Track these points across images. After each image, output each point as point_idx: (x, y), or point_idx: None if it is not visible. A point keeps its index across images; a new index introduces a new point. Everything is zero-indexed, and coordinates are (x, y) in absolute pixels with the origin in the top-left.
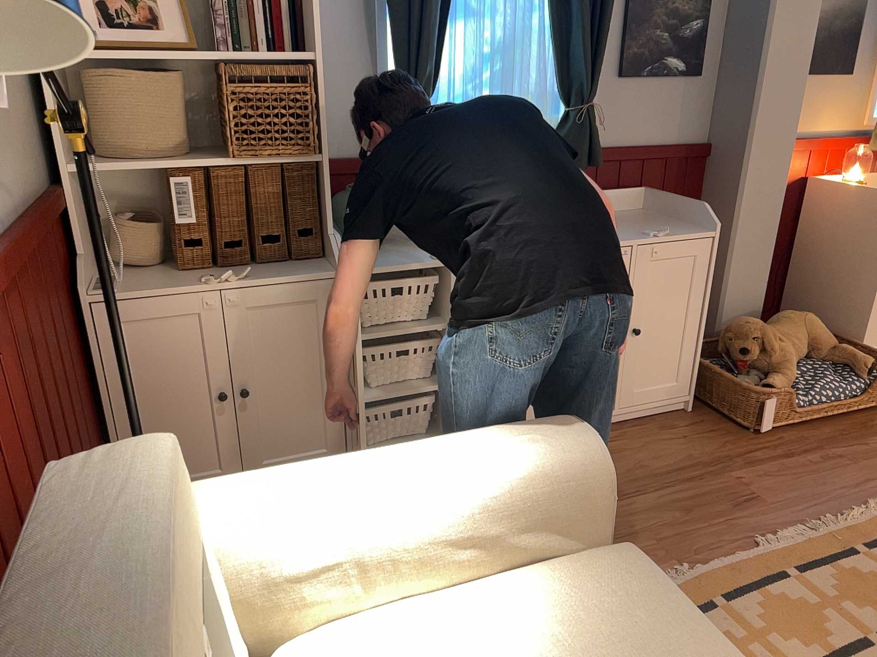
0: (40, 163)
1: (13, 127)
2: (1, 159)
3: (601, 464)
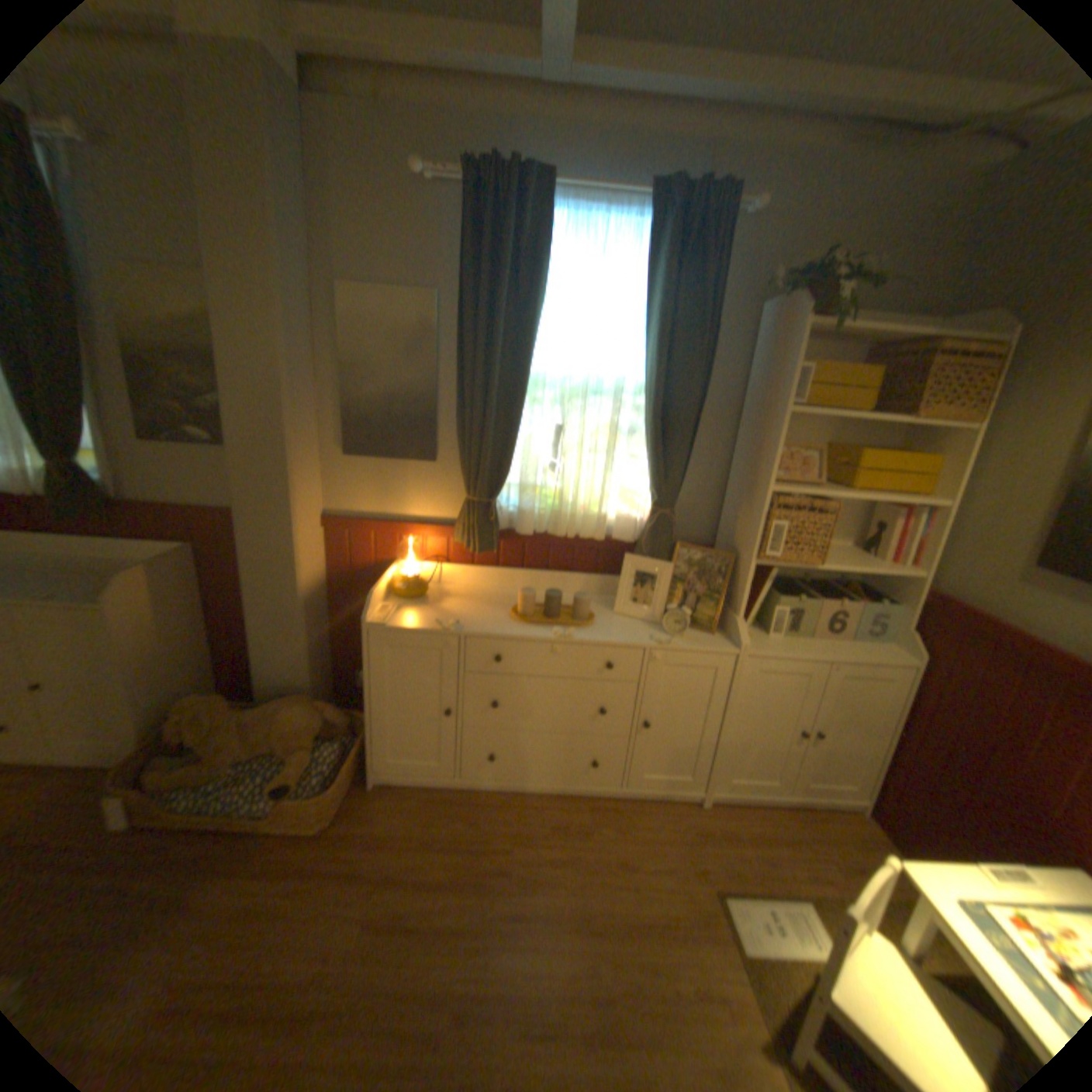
0: None
1: None
2: None
3: None
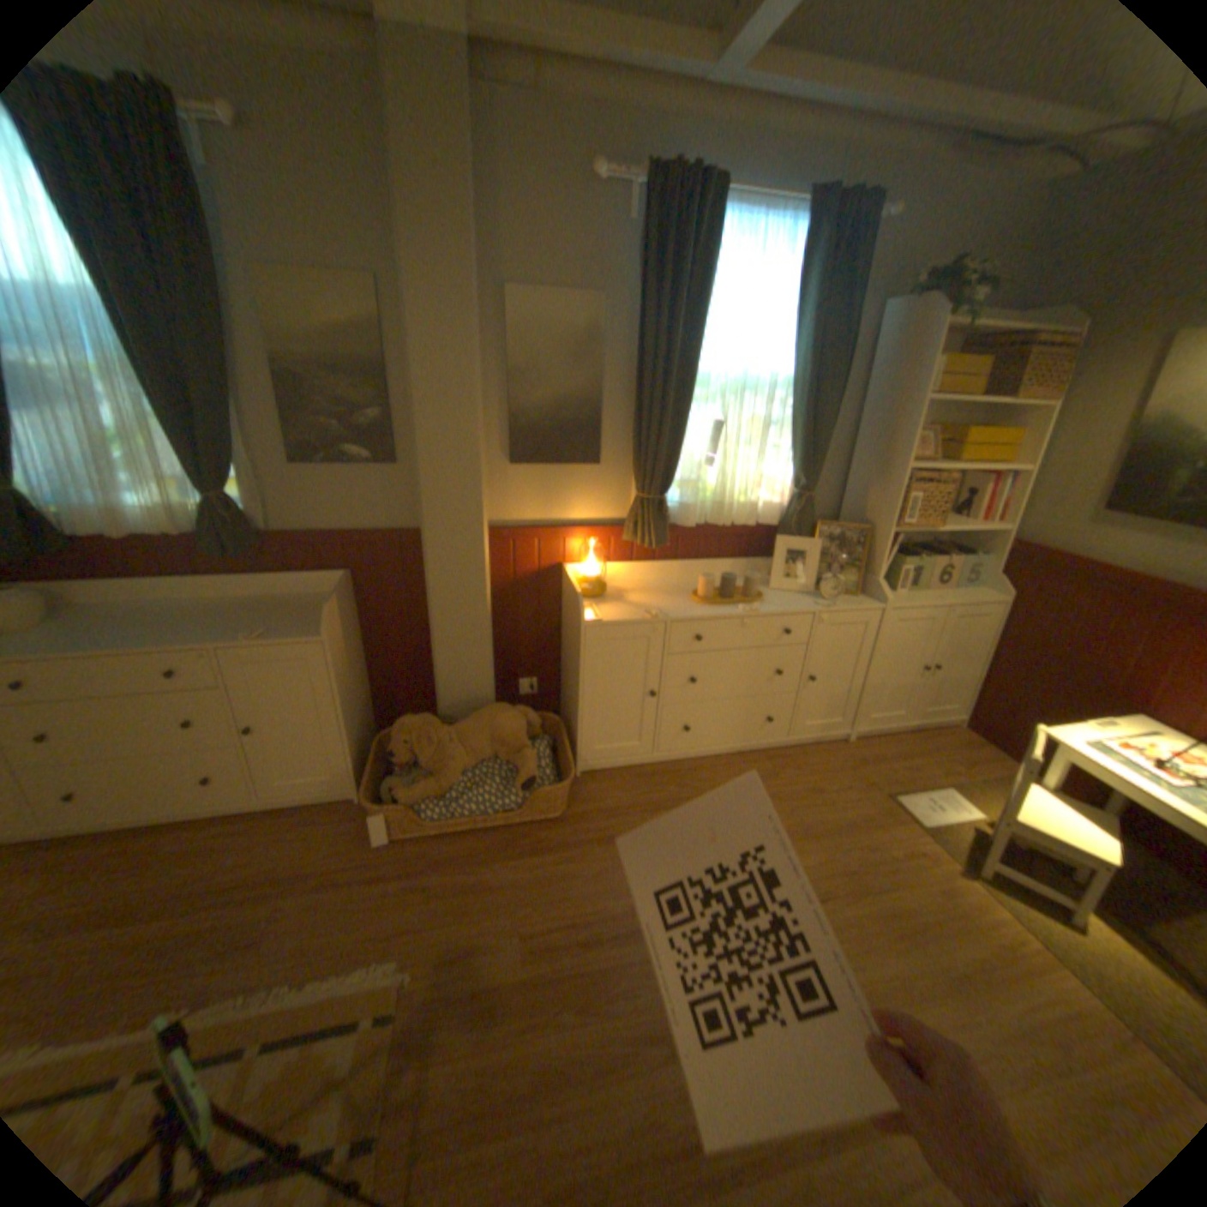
0: None
1: None
2: None
3: None
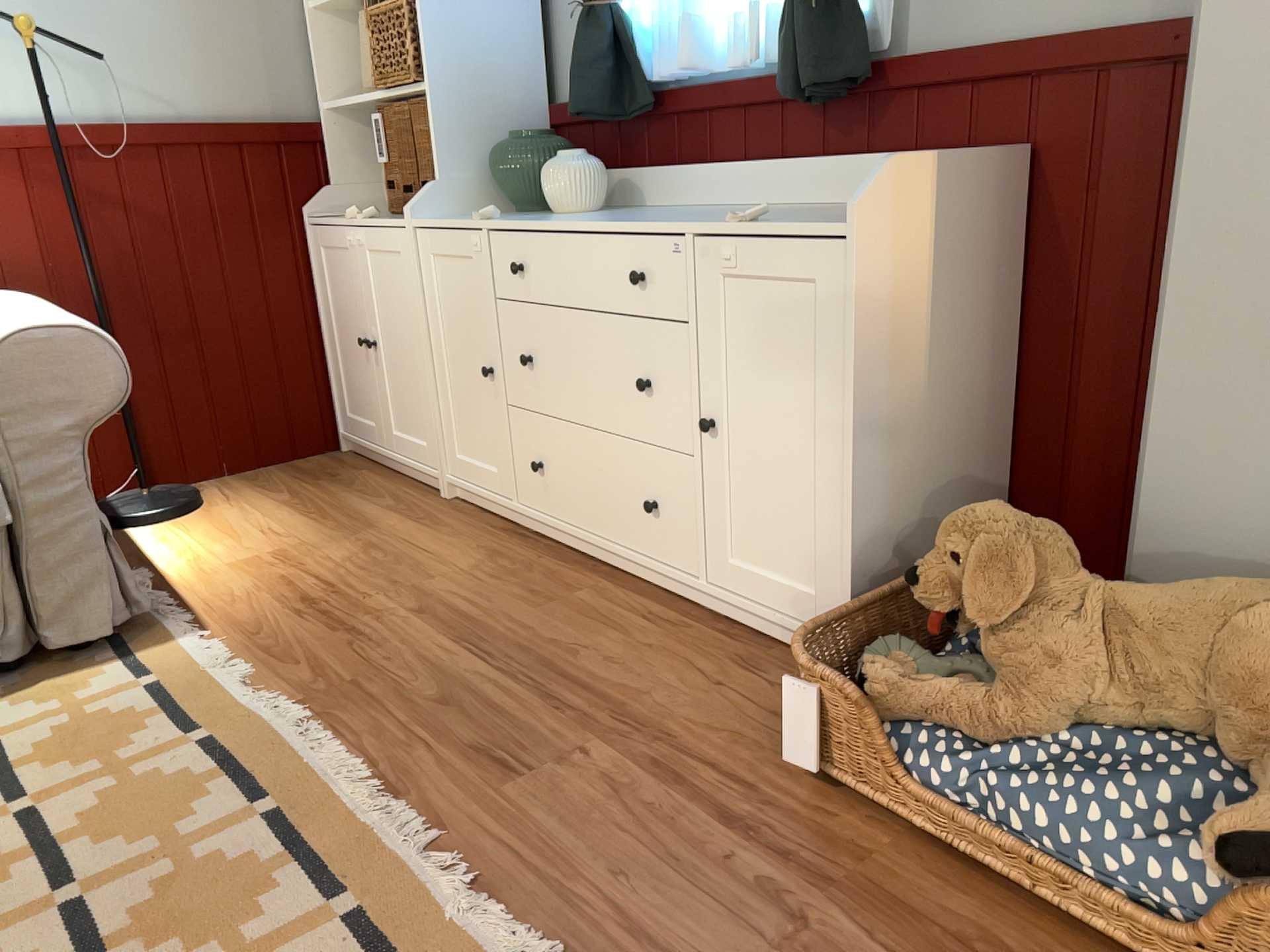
0: (300, 101)
1: (226, 64)
2: (174, 82)
3: (1, 354)
